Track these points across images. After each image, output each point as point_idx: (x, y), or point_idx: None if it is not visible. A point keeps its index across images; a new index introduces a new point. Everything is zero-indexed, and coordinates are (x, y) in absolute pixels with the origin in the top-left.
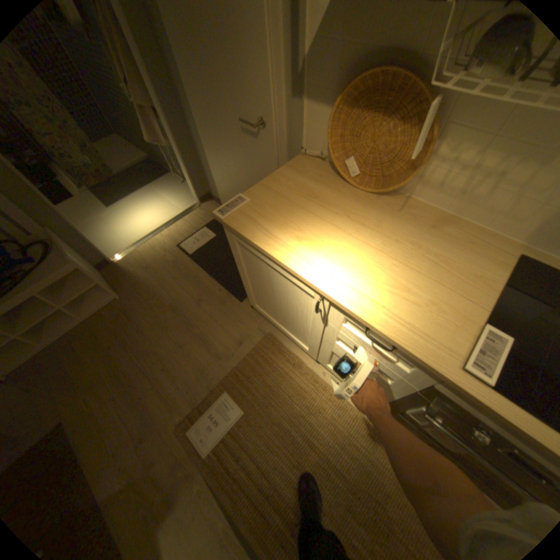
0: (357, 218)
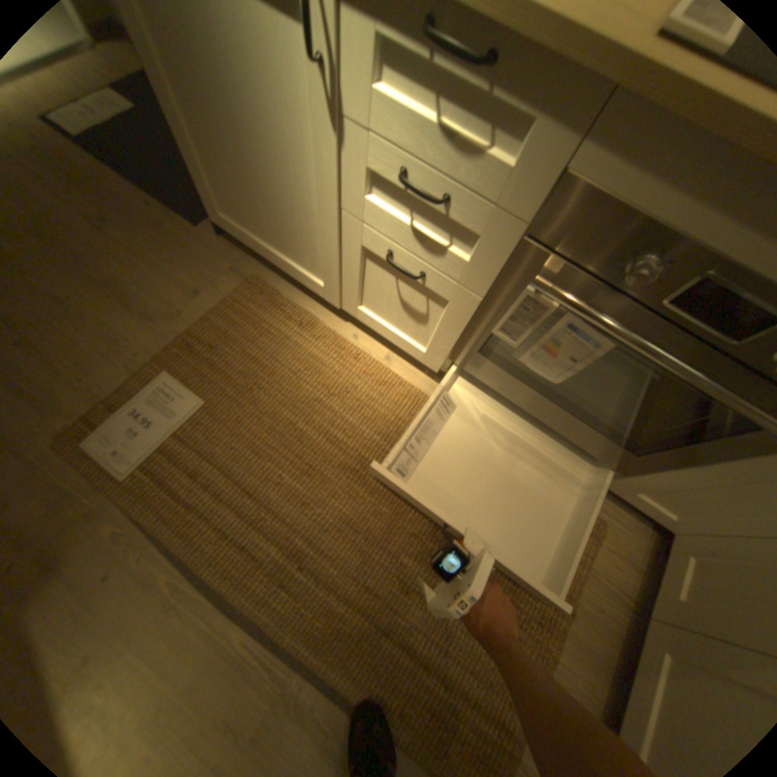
0: None
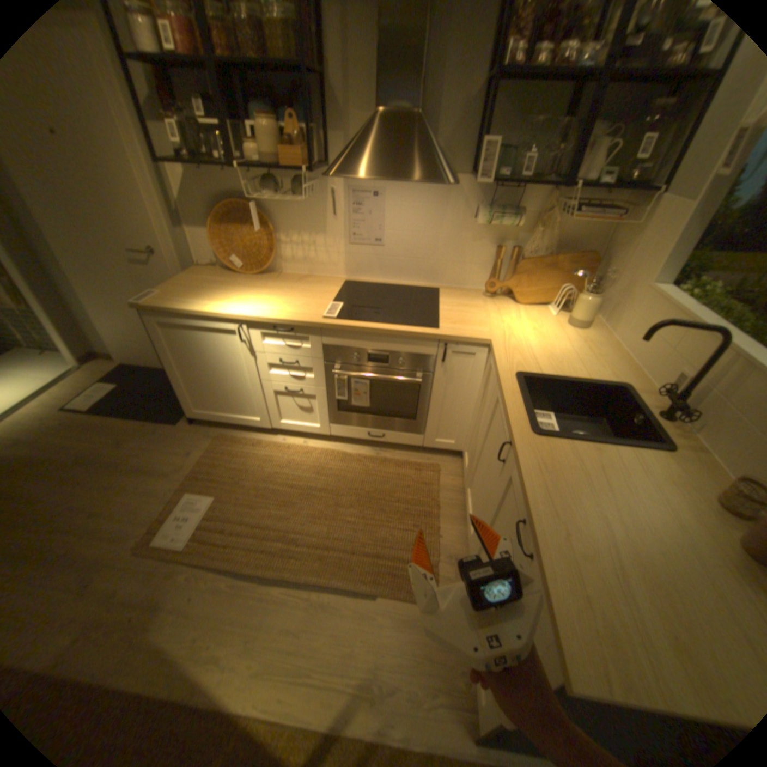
0: (250, 284)
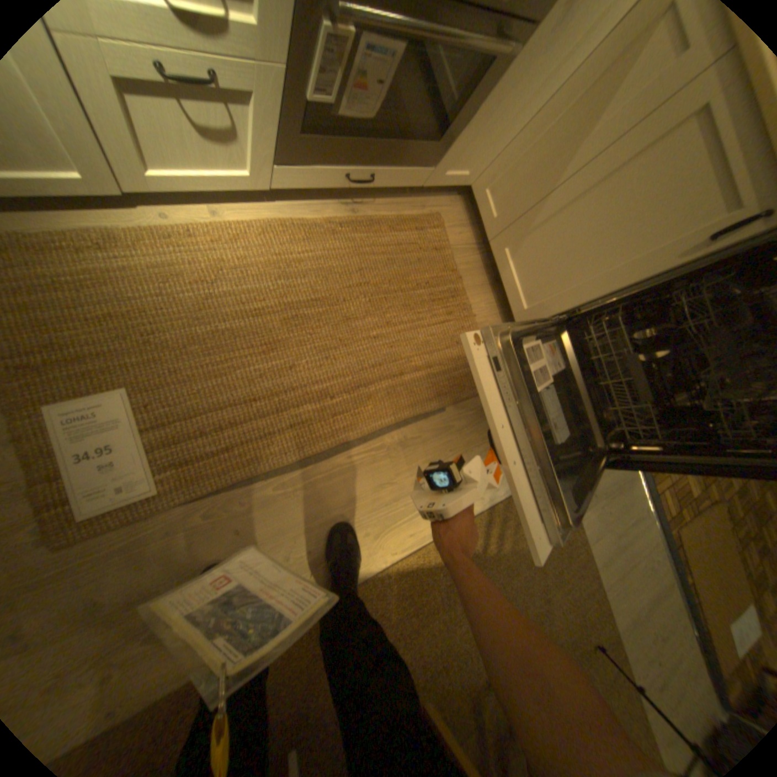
0: None
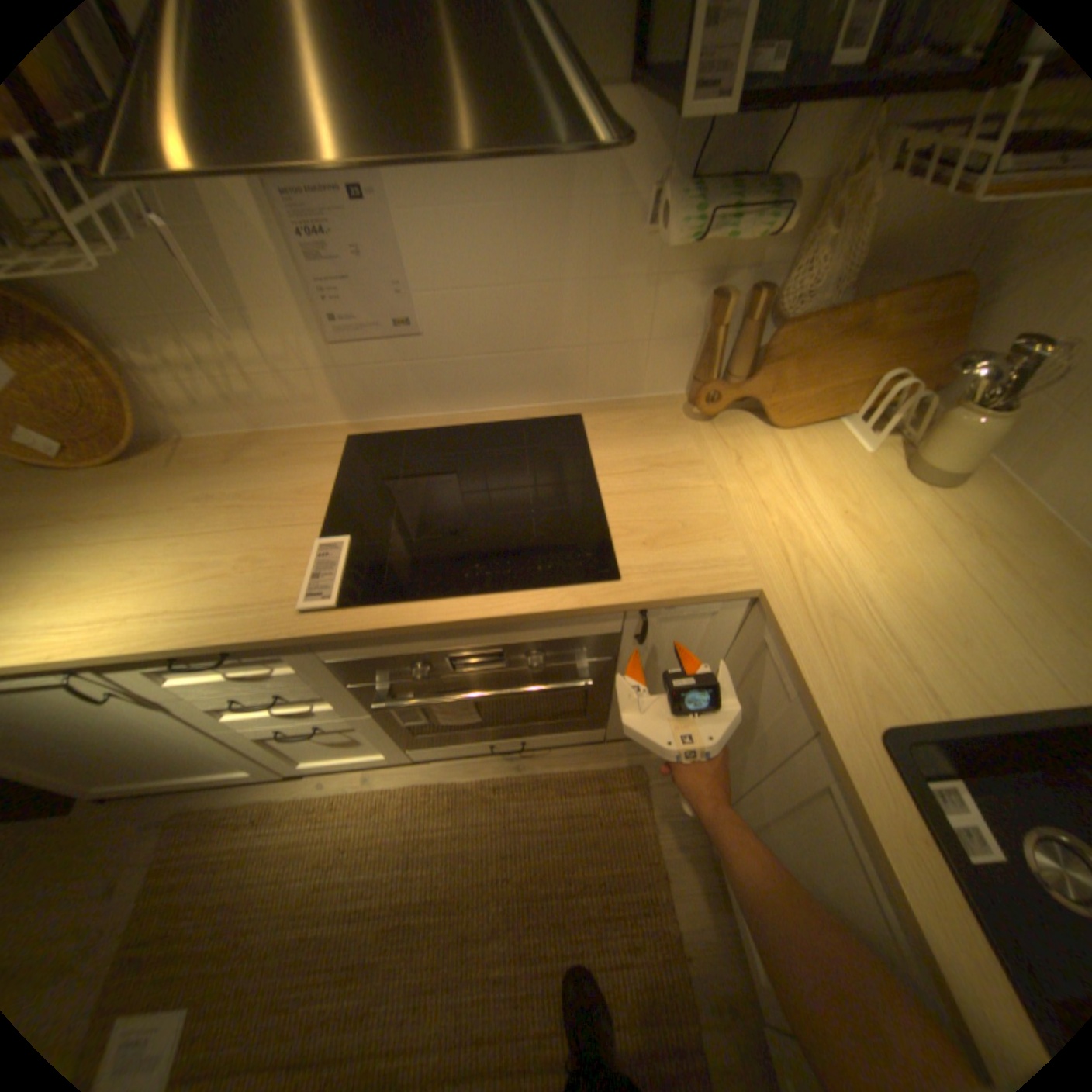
0: (88, 513)
